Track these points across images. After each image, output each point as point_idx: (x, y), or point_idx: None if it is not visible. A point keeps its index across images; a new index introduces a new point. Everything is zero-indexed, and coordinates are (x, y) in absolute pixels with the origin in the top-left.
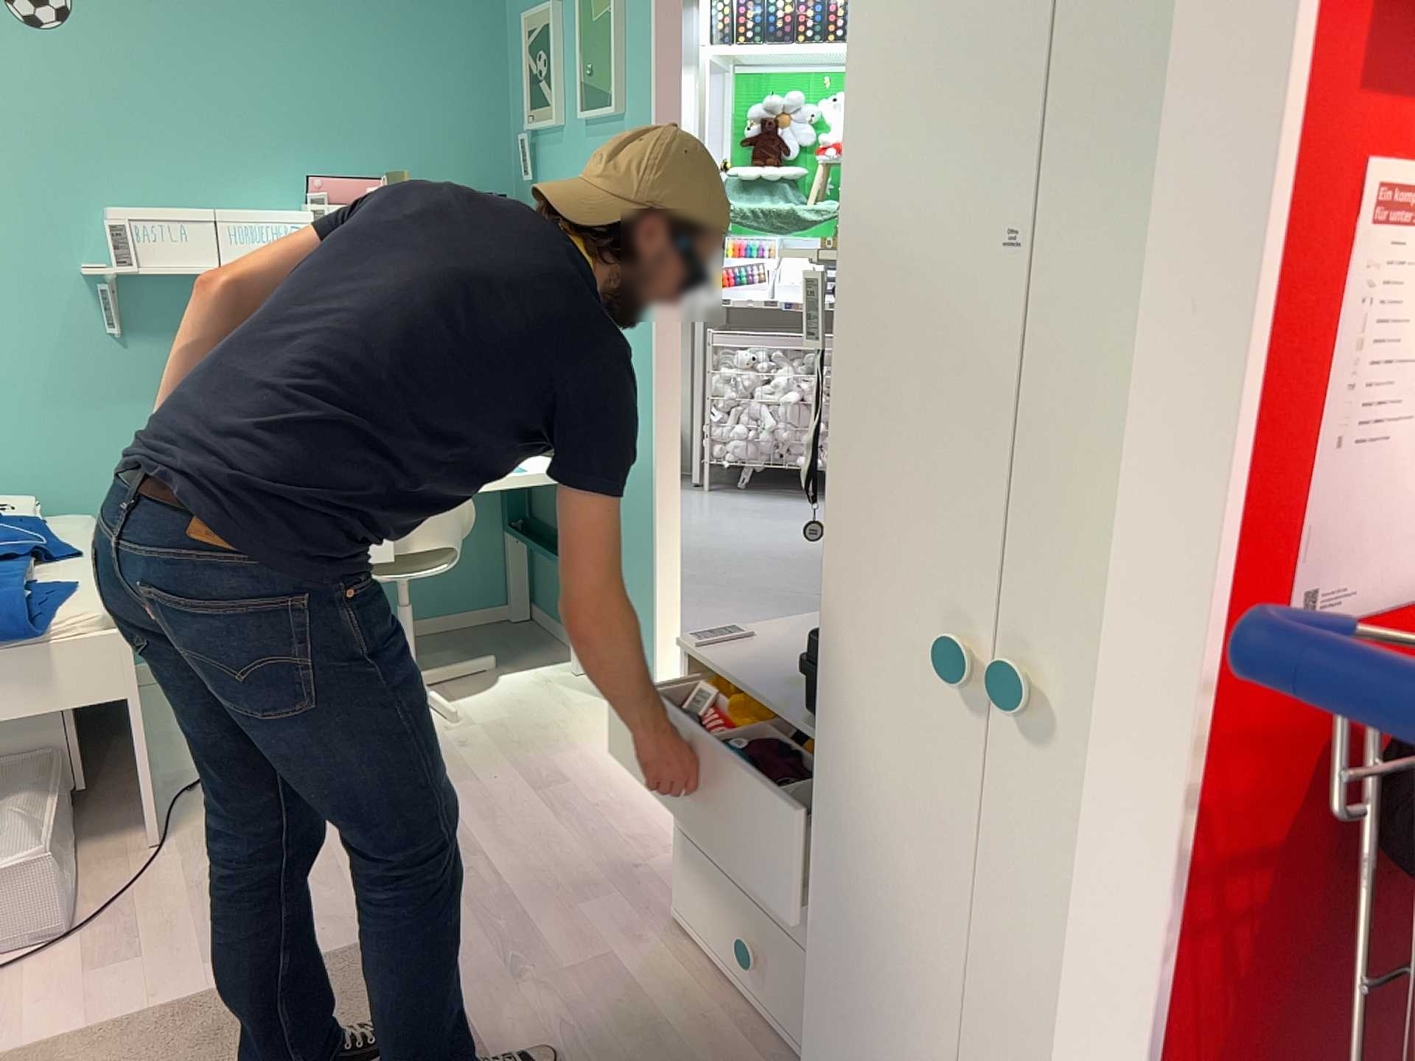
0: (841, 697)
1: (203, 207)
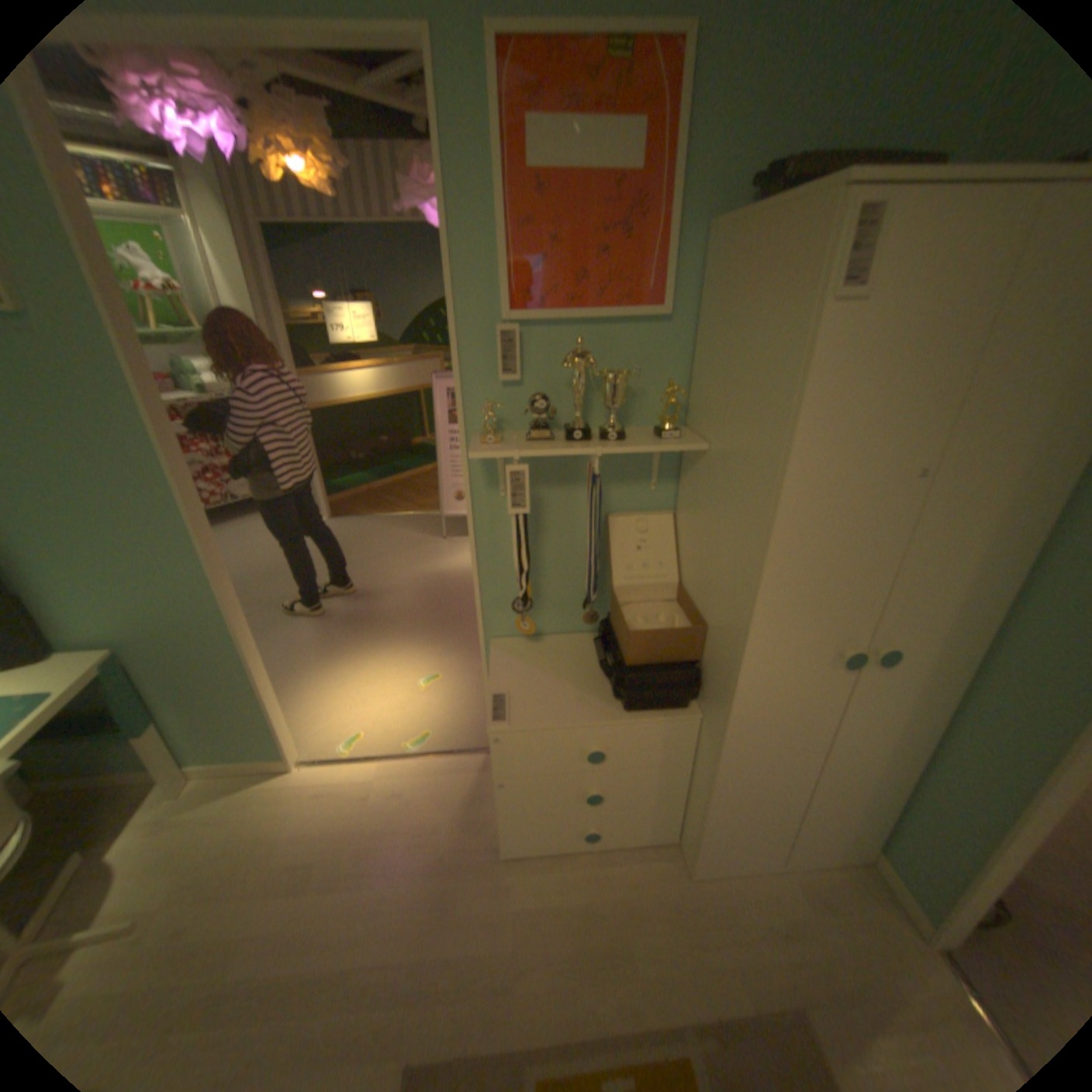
0: (752, 705)
1: None
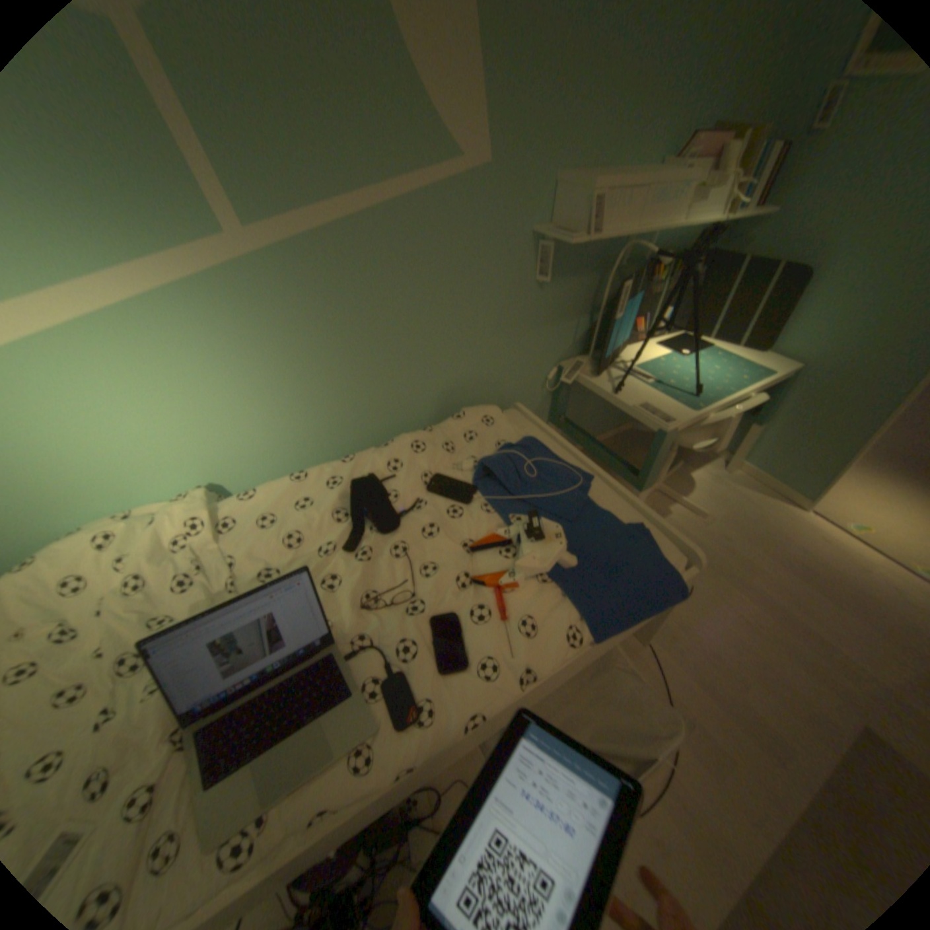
0: None
1: (611, 163)
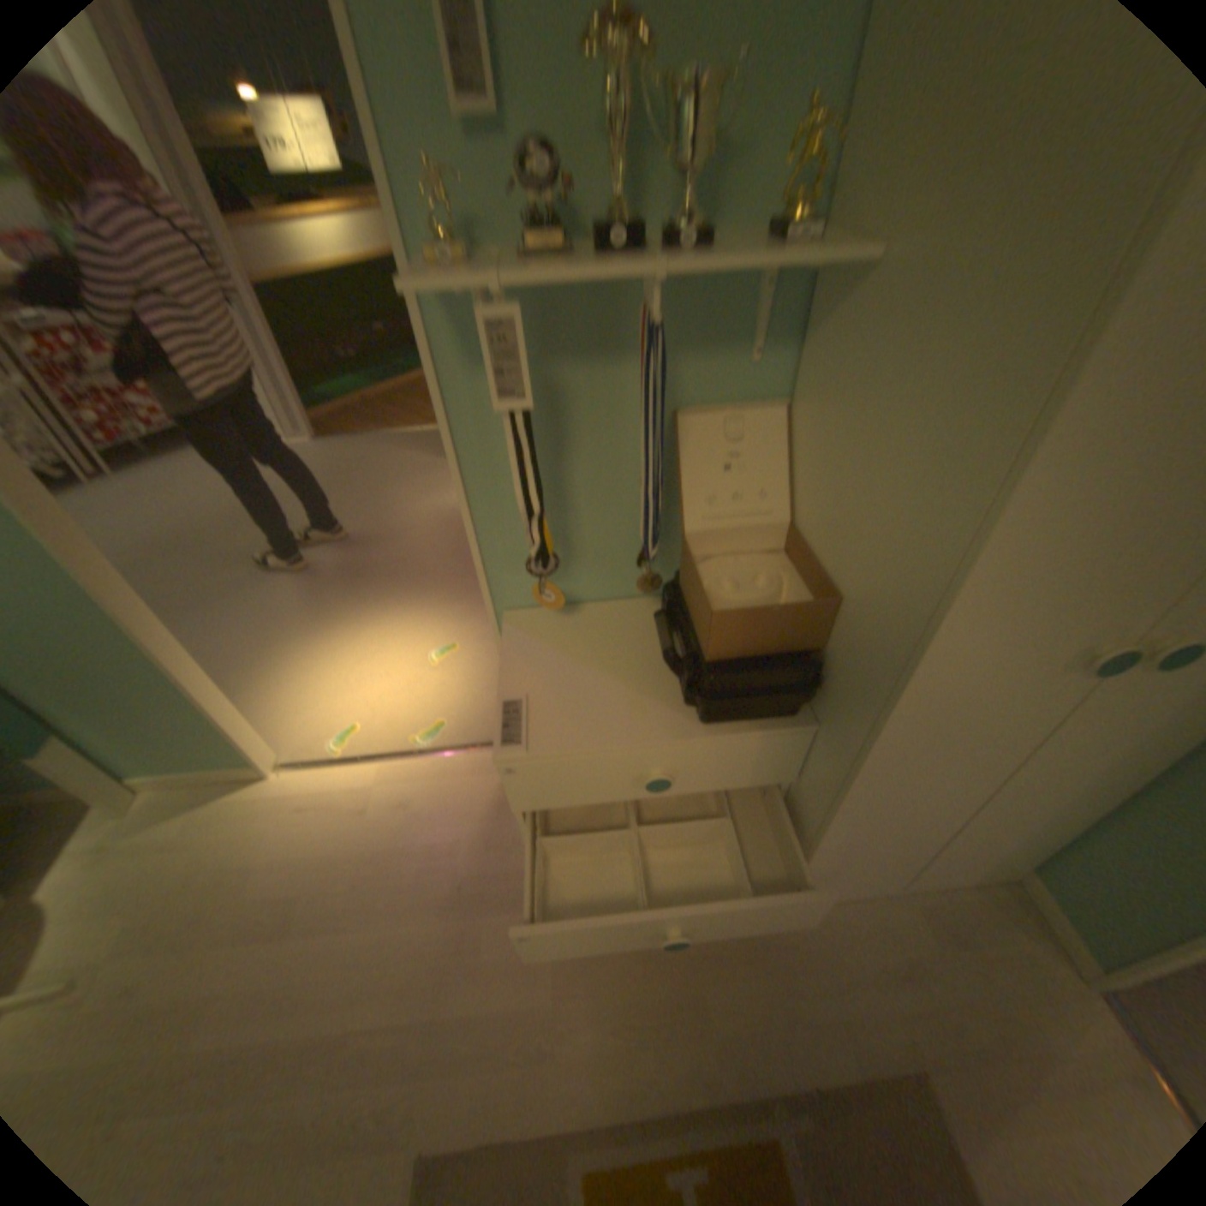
0: (915, 728)
1: None
